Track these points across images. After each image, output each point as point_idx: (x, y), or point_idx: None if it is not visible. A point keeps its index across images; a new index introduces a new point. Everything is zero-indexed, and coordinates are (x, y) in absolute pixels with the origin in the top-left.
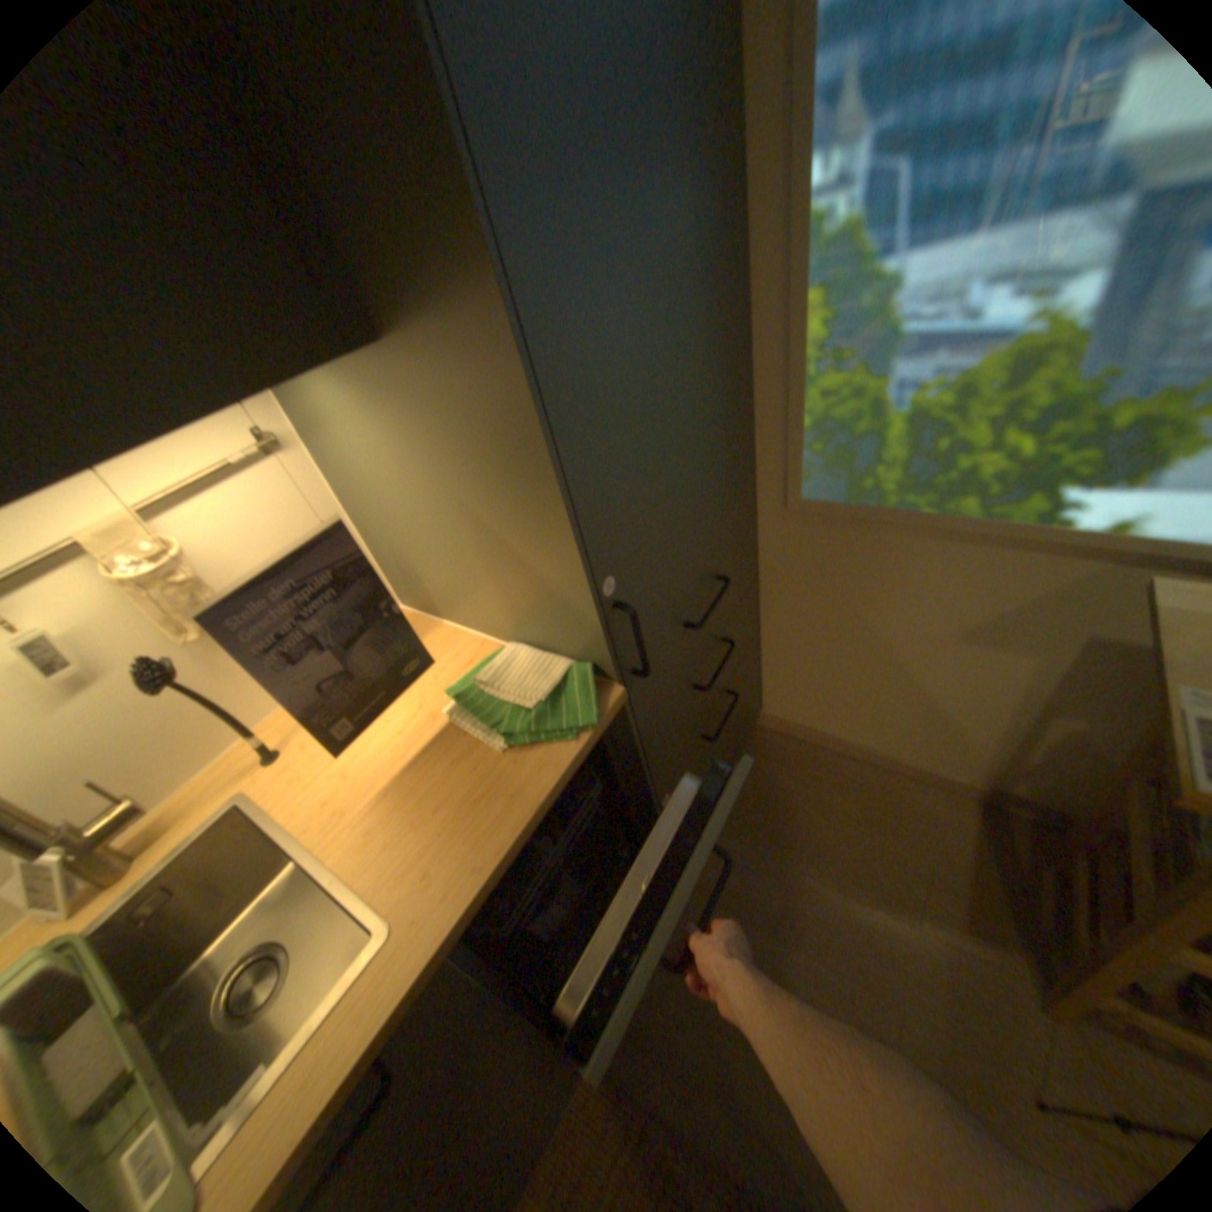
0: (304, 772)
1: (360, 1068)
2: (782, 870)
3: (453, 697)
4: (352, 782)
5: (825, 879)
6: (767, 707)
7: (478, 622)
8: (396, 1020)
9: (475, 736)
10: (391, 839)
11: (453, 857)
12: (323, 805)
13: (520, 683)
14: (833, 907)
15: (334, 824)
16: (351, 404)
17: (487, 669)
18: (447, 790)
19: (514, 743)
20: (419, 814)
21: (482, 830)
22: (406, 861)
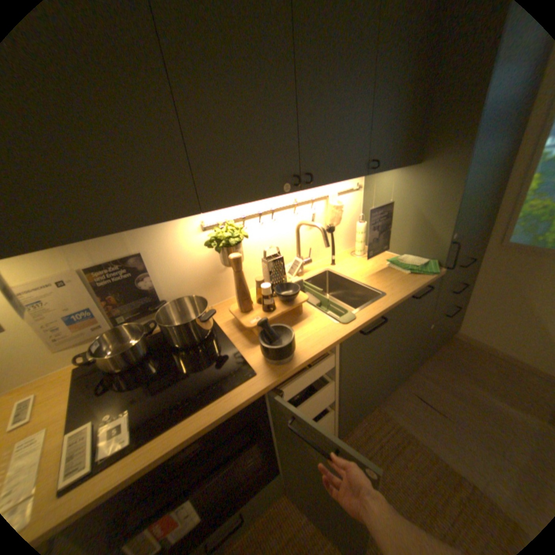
0: (344, 268)
1: (385, 311)
2: (462, 381)
3: (388, 261)
4: (361, 271)
5: (481, 389)
6: (462, 329)
7: (392, 248)
8: (392, 307)
9: (397, 270)
10: (378, 281)
11: (399, 287)
12: (354, 274)
13: (412, 261)
14: (485, 397)
15: (359, 277)
16: (393, 179)
17: (398, 257)
18: (392, 277)
19: (412, 272)
20: (385, 279)
21: (407, 284)
22: (385, 285)
